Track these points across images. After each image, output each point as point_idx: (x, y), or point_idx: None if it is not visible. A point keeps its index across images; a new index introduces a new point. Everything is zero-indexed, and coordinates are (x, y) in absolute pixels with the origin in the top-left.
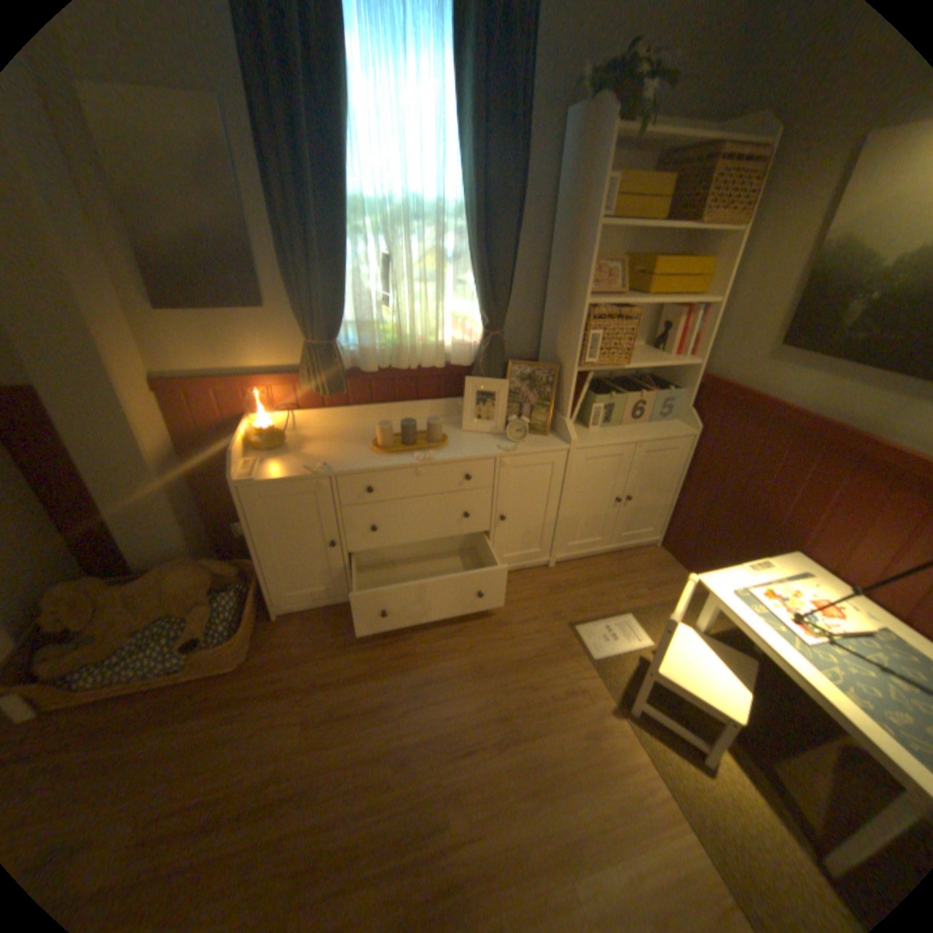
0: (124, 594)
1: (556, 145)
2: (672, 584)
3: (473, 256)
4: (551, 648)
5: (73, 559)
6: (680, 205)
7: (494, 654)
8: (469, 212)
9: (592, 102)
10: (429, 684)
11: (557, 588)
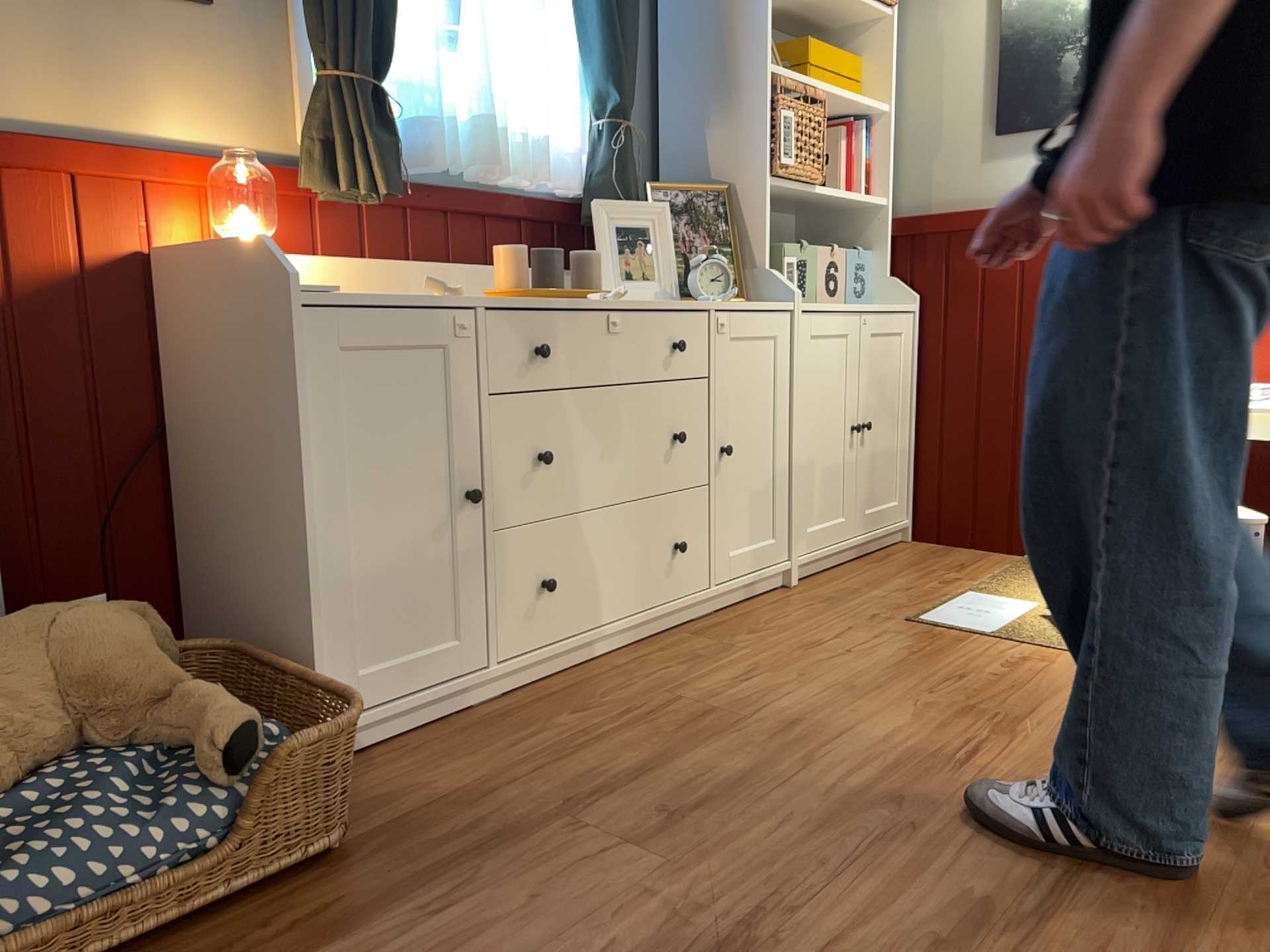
0: None
1: None
2: (976, 561)
3: None
4: (919, 642)
5: None
6: None
7: (847, 670)
8: None
9: None
10: (796, 725)
11: (836, 599)
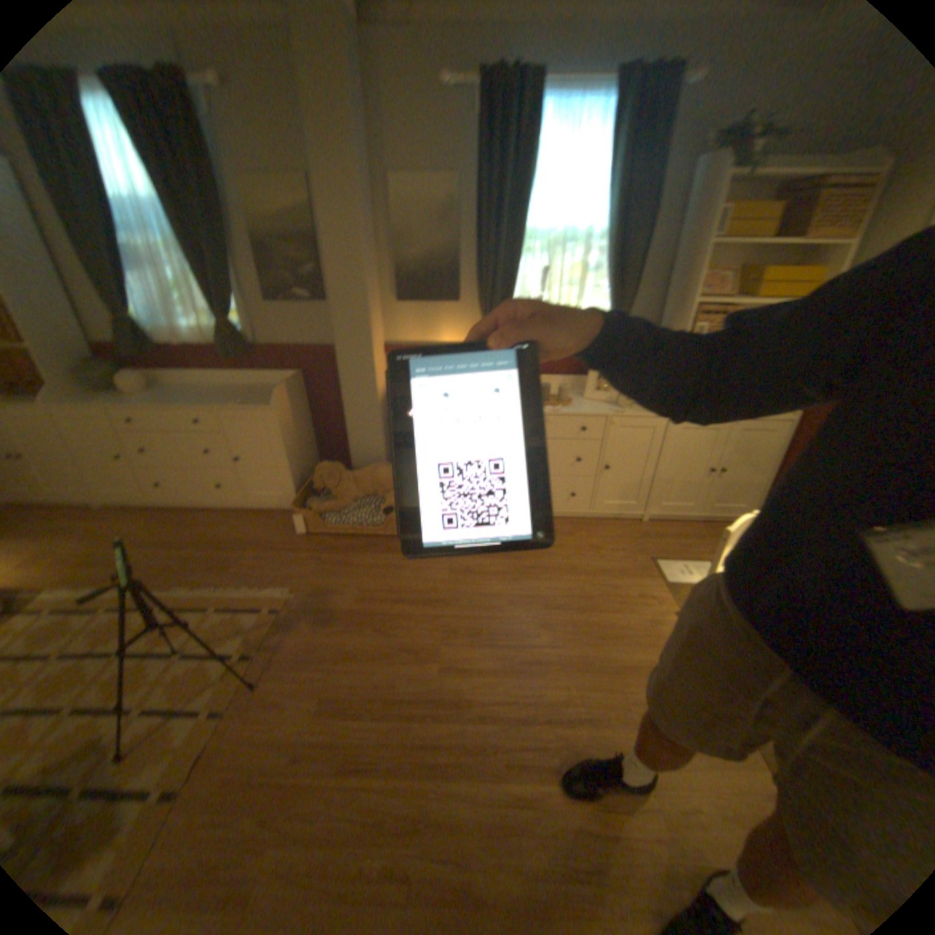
0: (354, 475)
1: (686, 184)
2: None
3: (609, 267)
4: (633, 568)
5: (318, 458)
6: (790, 225)
7: (586, 562)
8: (610, 236)
9: (714, 154)
10: (535, 568)
11: (647, 535)
